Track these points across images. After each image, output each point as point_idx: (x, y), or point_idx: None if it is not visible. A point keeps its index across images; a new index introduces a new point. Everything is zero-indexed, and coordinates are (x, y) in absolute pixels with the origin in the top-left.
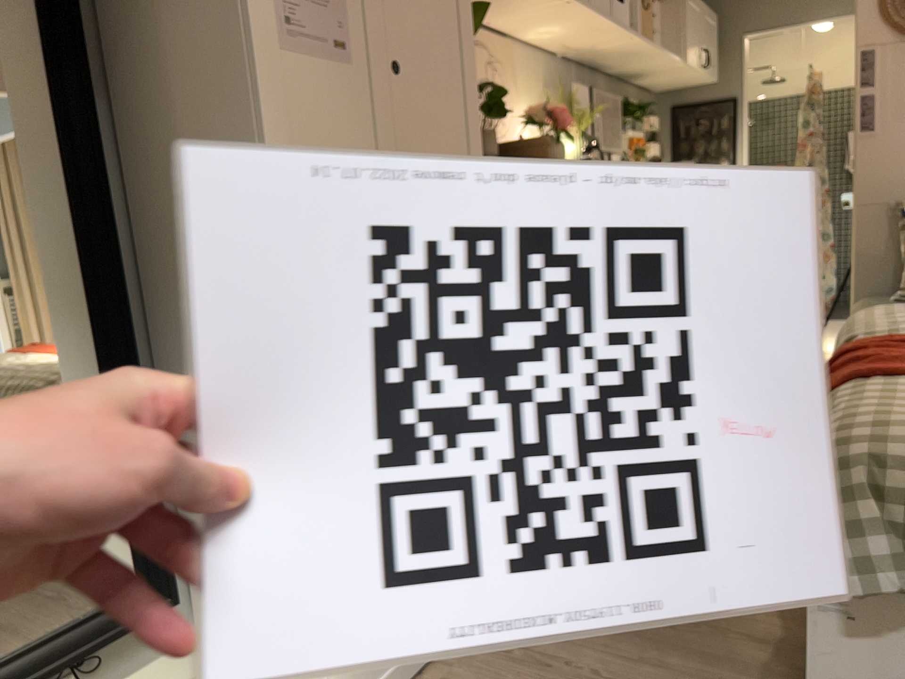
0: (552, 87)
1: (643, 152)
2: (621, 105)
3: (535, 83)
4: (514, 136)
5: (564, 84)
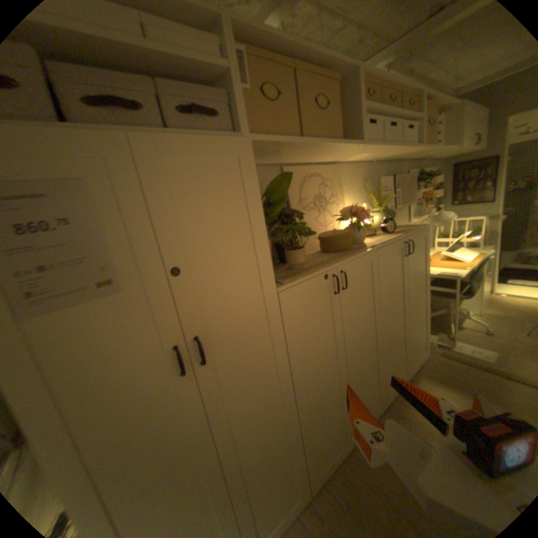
0: (369, 180)
1: (431, 196)
2: (418, 174)
3: (357, 182)
4: (336, 223)
5: (377, 177)
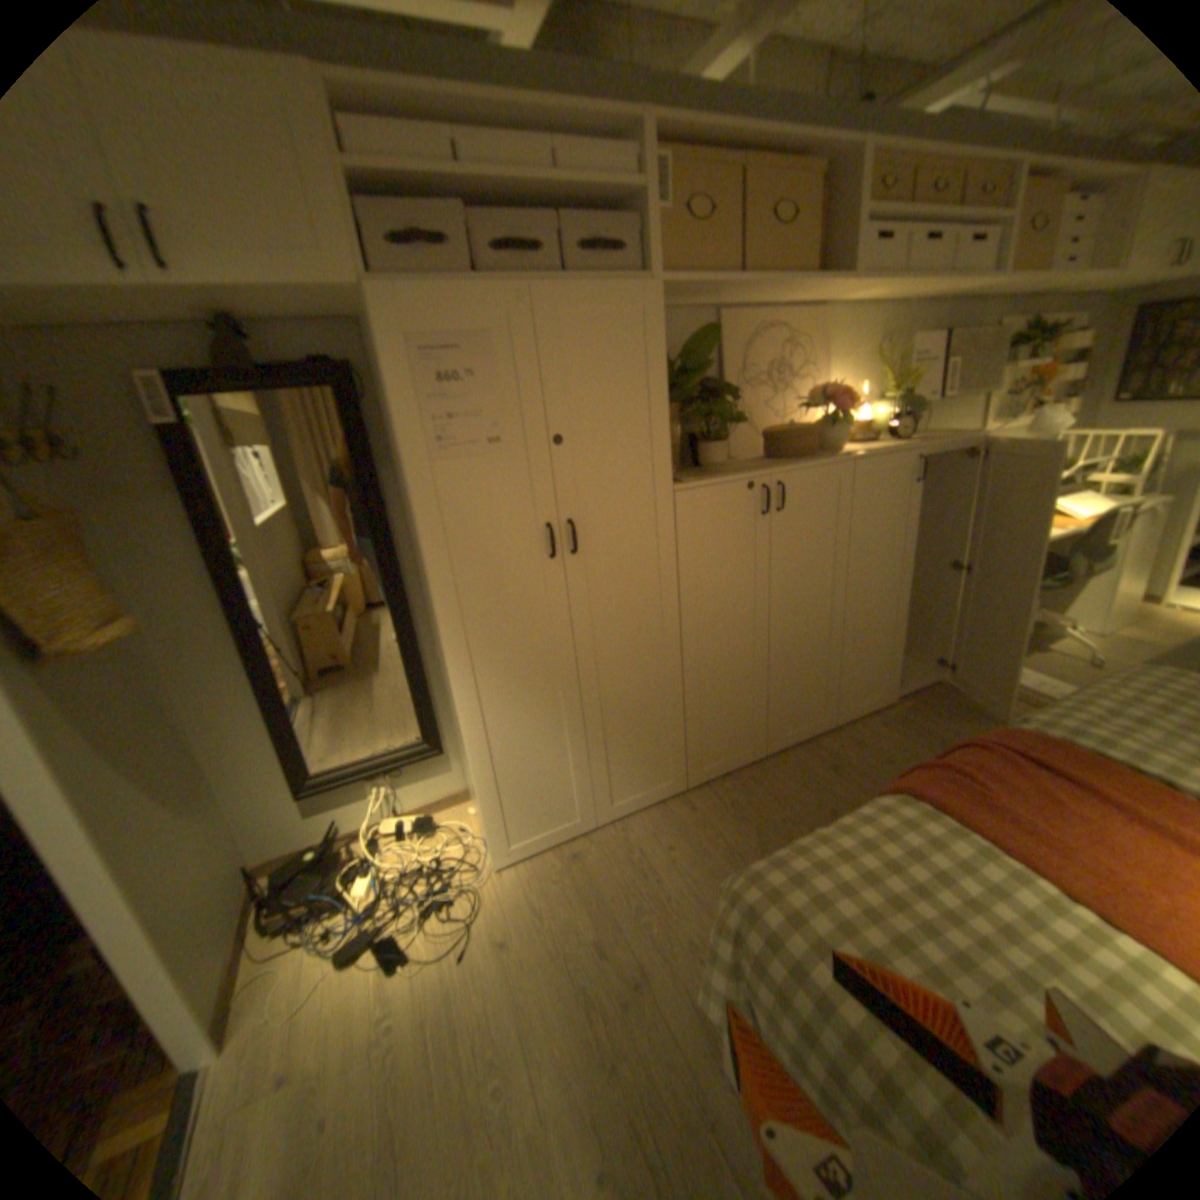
0: (894, 340)
1: (1054, 378)
2: (1025, 329)
3: (866, 342)
4: (804, 415)
5: (913, 333)
